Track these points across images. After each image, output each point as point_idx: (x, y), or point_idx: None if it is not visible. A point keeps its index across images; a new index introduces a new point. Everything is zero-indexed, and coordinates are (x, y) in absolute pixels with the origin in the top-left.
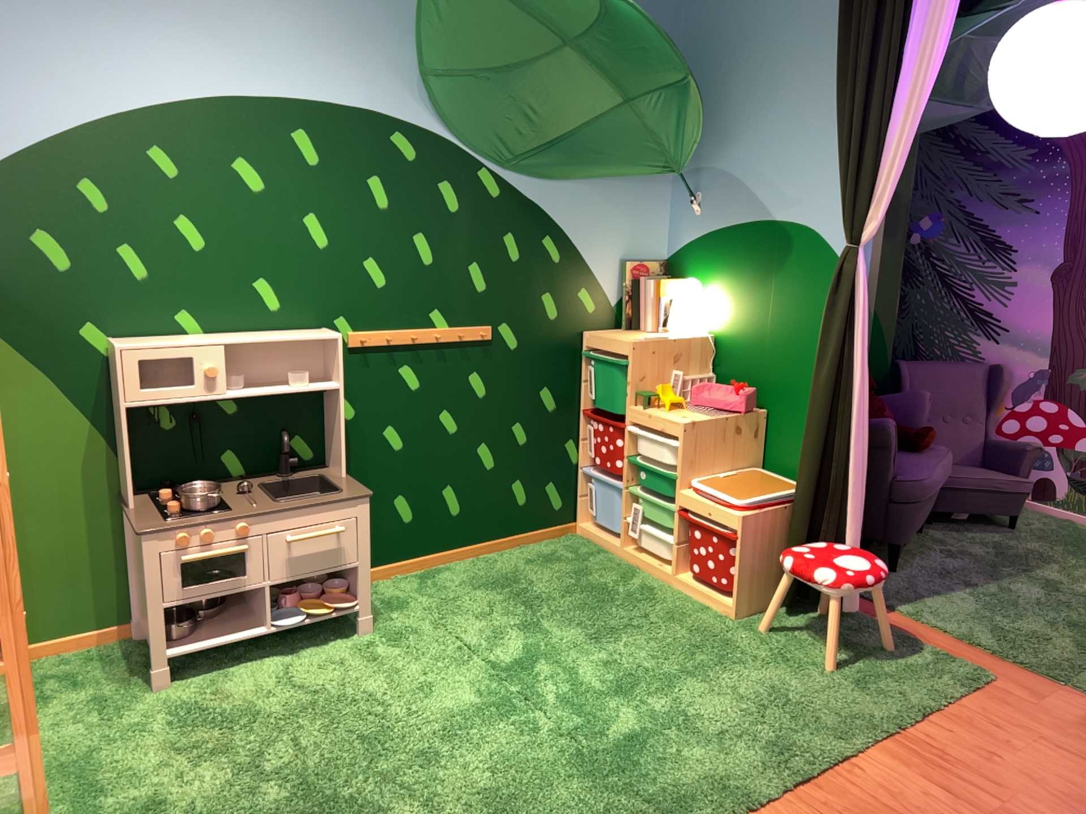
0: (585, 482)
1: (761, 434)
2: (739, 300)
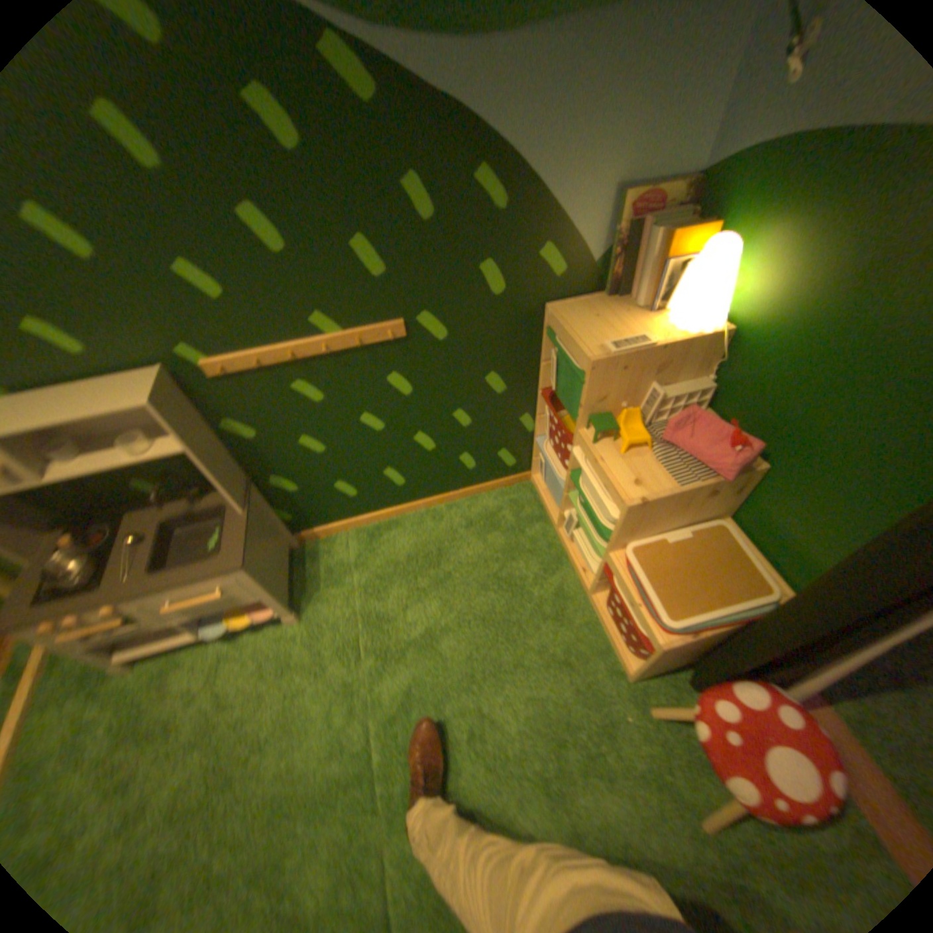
0: (539, 447)
1: (746, 491)
2: (800, 292)
